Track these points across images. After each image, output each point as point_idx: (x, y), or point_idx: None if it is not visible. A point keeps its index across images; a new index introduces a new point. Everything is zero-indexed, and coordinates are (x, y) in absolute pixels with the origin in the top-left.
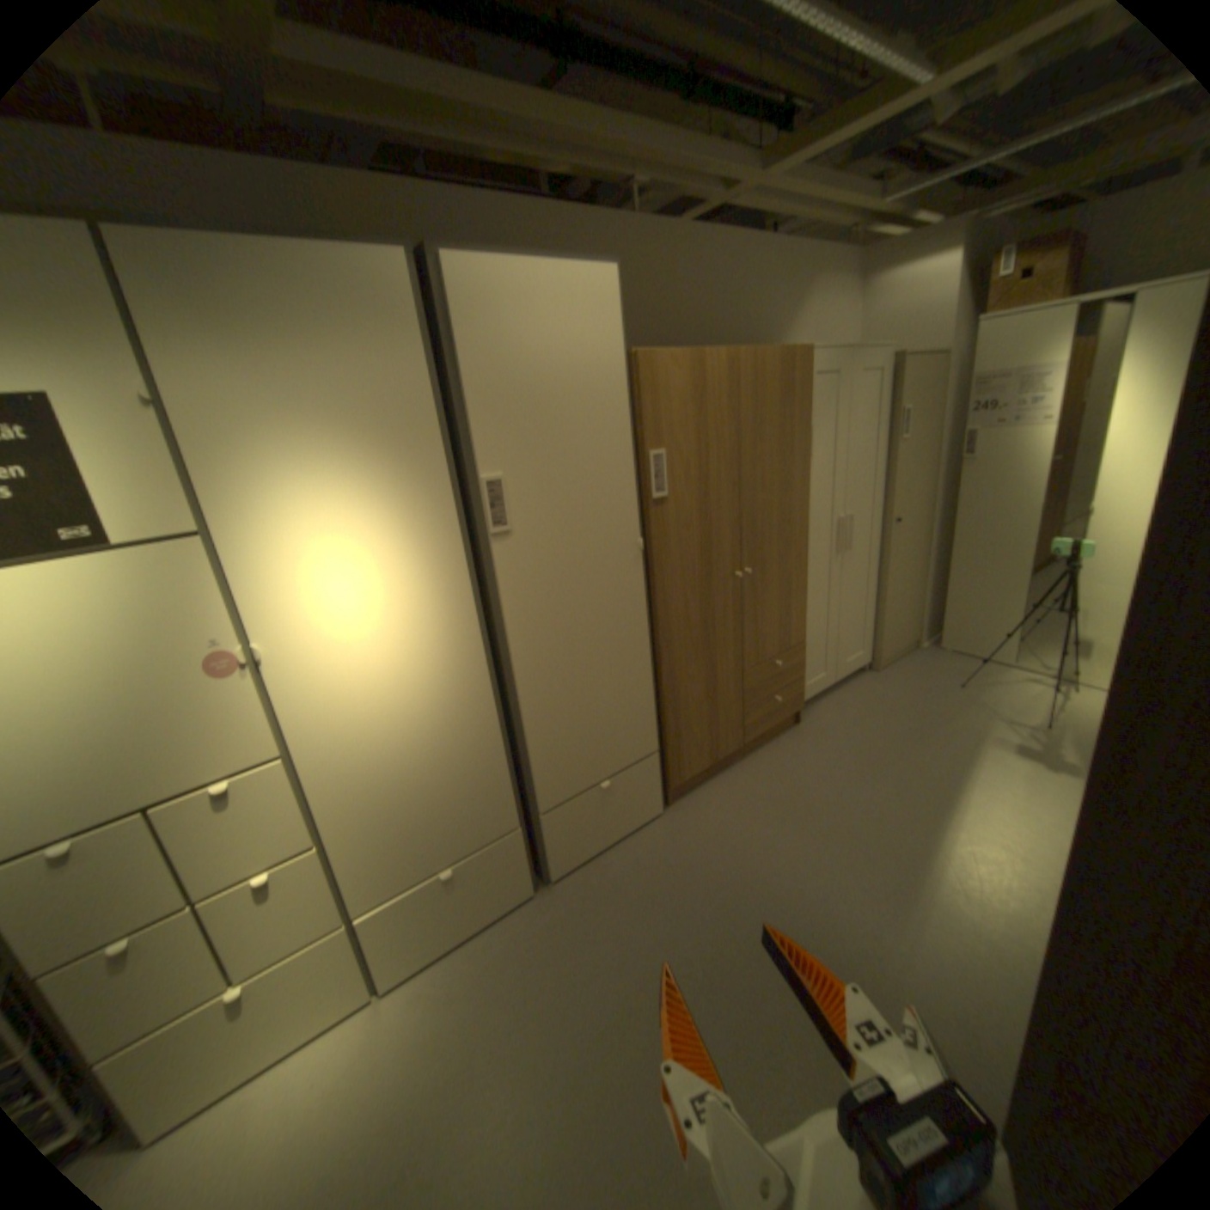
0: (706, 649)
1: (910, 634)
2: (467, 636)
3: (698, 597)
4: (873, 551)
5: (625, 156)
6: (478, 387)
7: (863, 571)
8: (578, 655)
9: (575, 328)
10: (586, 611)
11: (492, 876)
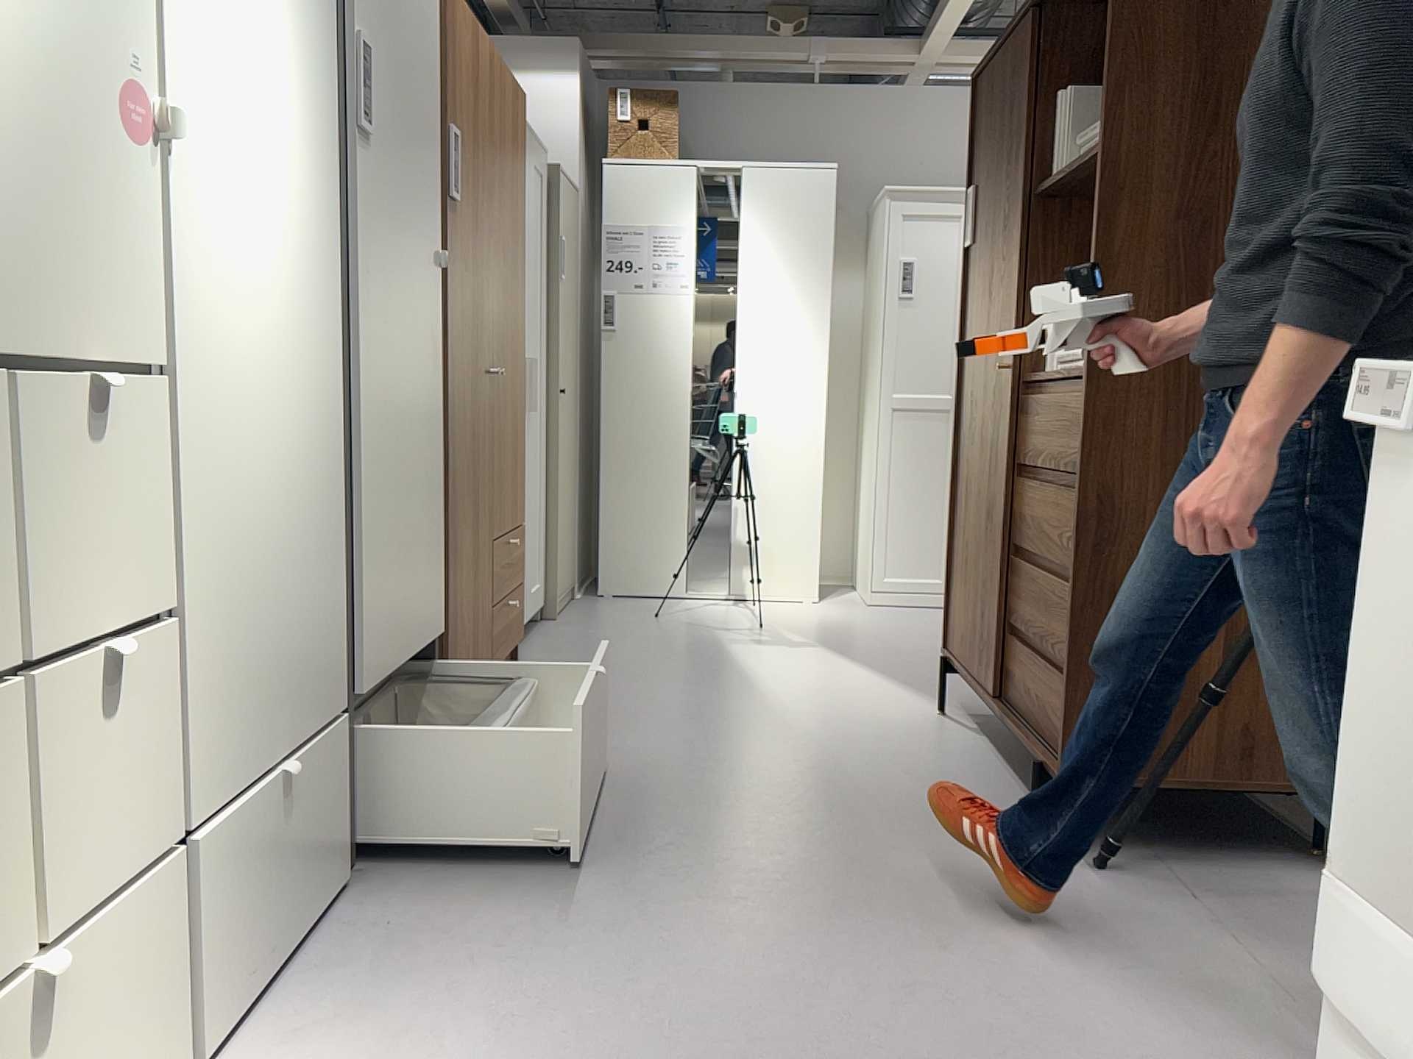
0: (472, 477)
1: (570, 570)
2: (326, 282)
3: (469, 383)
4: (542, 427)
5: None
6: None
7: (536, 453)
8: (397, 402)
9: None
10: (405, 330)
11: (317, 813)
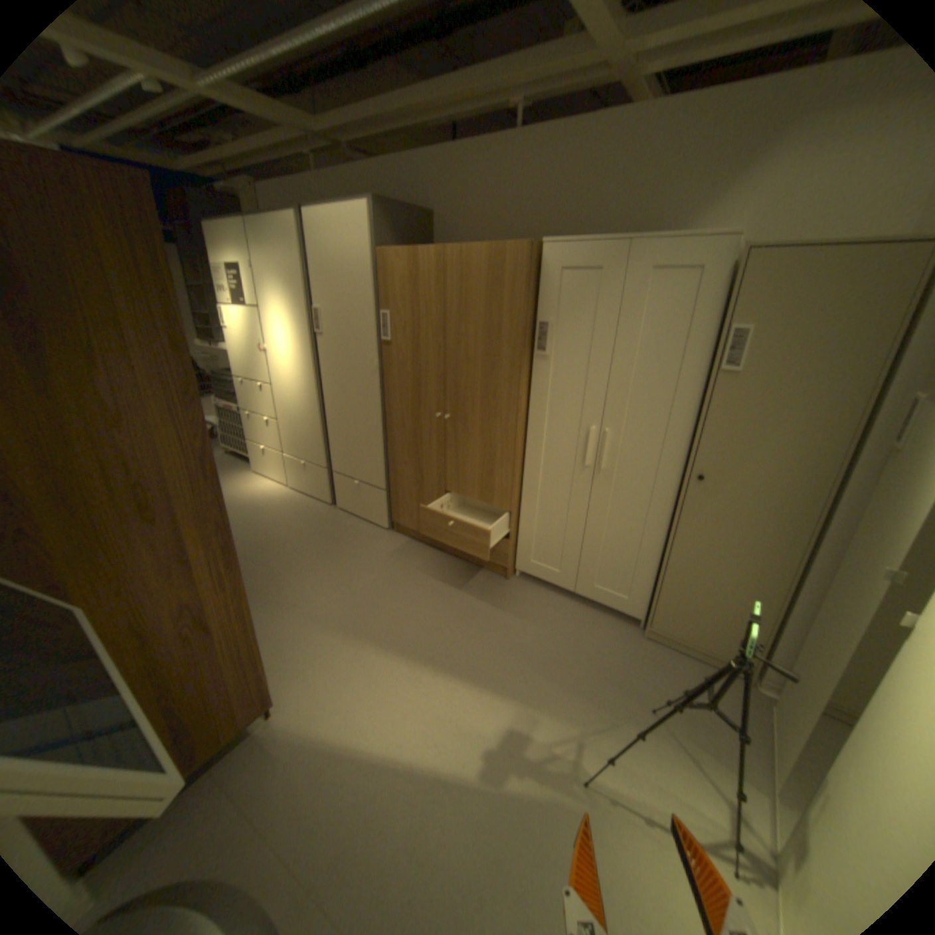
0: (416, 453)
1: (728, 647)
2: (310, 373)
3: (411, 415)
4: (660, 495)
5: (502, 88)
6: (312, 268)
7: (638, 508)
8: (347, 408)
9: (346, 239)
10: (351, 388)
11: (317, 480)
